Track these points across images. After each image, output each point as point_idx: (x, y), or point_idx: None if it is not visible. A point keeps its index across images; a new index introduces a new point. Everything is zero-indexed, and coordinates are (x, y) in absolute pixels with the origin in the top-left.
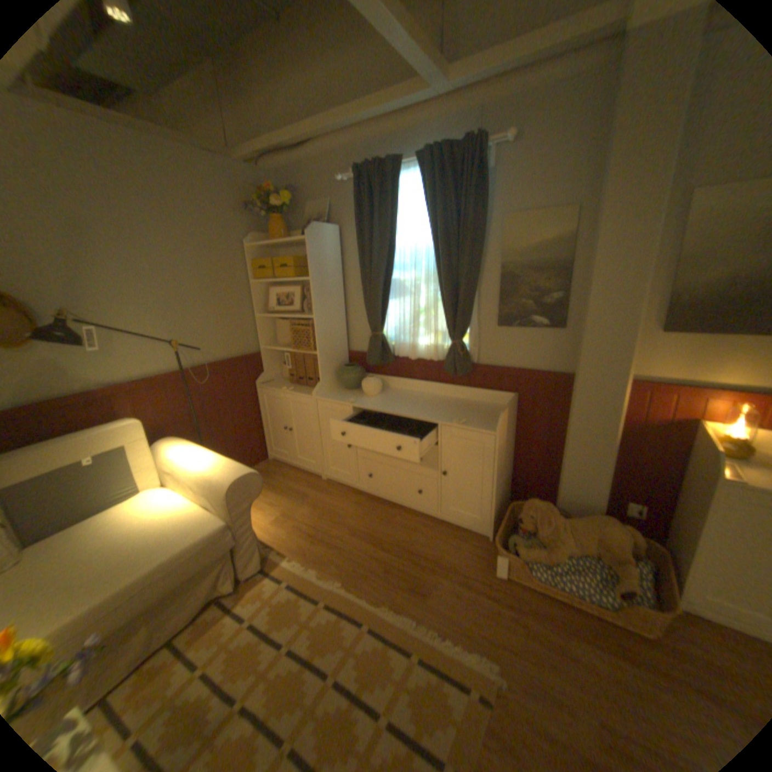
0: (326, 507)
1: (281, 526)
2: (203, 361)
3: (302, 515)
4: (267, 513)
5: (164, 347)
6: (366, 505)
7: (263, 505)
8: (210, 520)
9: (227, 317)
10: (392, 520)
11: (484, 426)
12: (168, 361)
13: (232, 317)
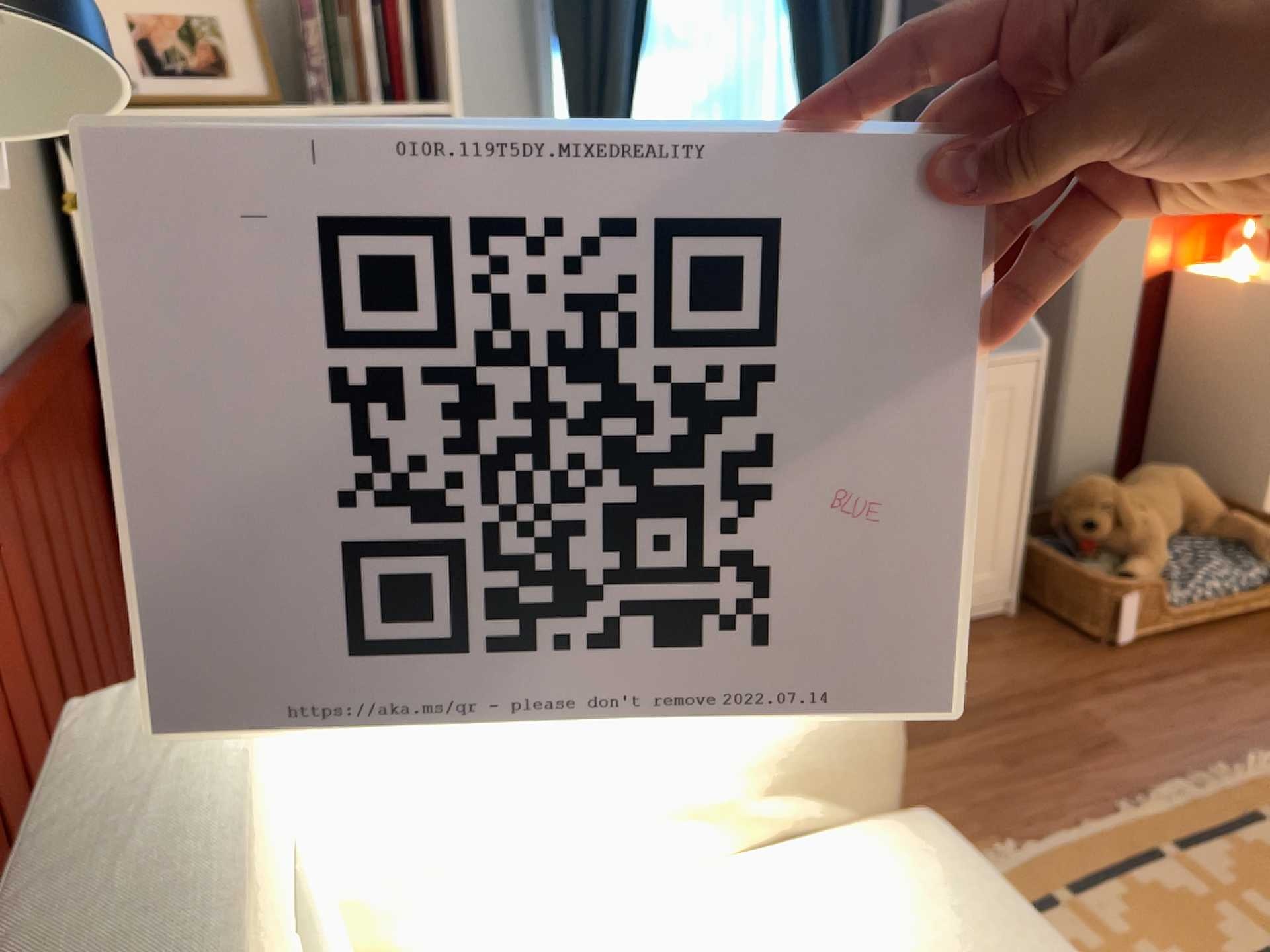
0: None
1: None
2: None
3: None
4: None
5: None
6: None
7: None
8: (888, 840)
9: None
10: None
11: (1002, 351)
12: None
13: None
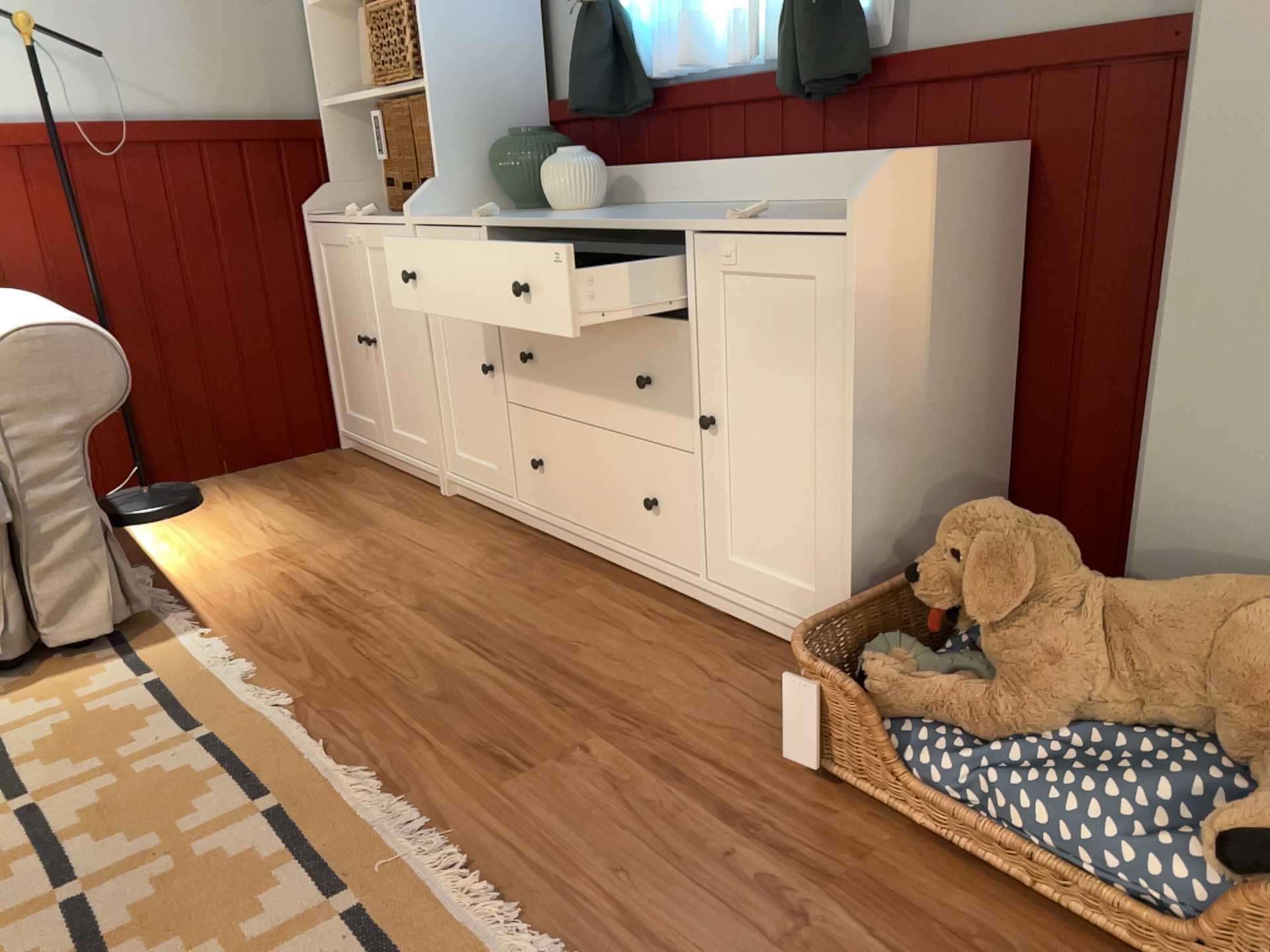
0: (401, 548)
1: (254, 571)
2: (142, 118)
3: (325, 557)
4: (244, 543)
5: (26, 57)
6: (512, 556)
7: (248, 528)
8: None
9: (217, 4)
10: (561, 592)
11: (821, 218)
12: (35, 98)
13: (235, 5)
